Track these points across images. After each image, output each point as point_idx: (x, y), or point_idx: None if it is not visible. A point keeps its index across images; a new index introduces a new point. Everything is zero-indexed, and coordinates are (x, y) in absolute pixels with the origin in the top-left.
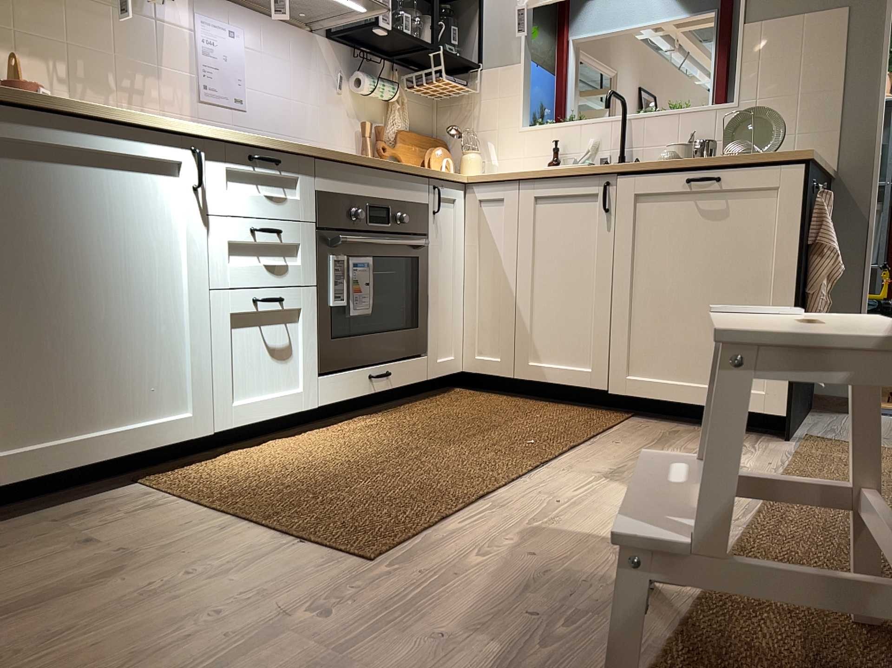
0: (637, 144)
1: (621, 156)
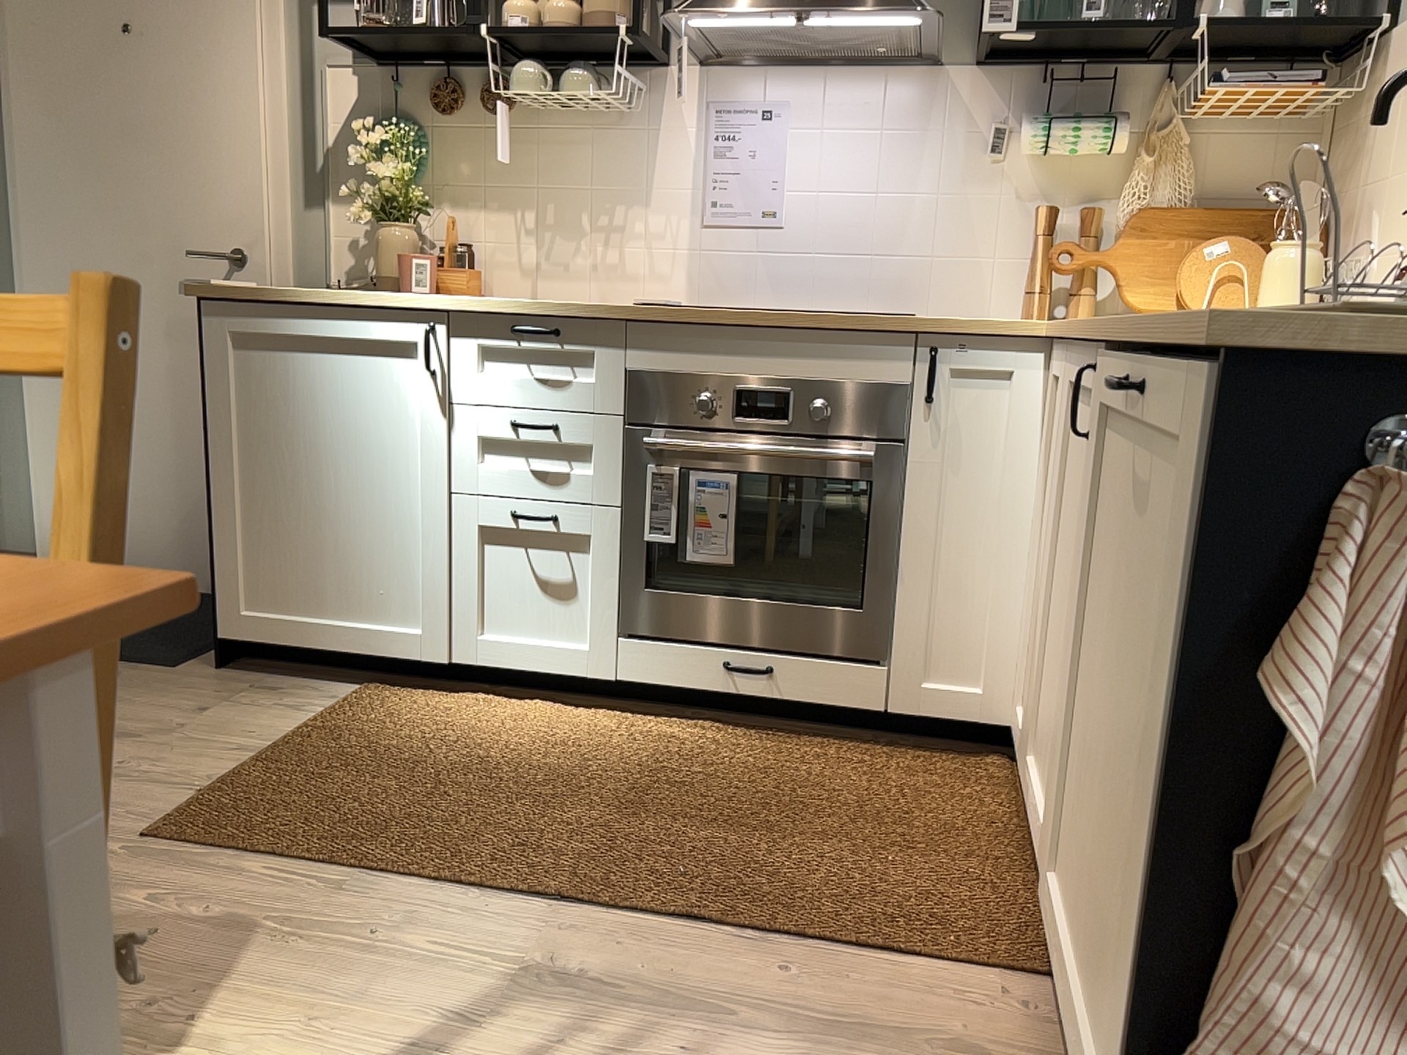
0: None
1: None
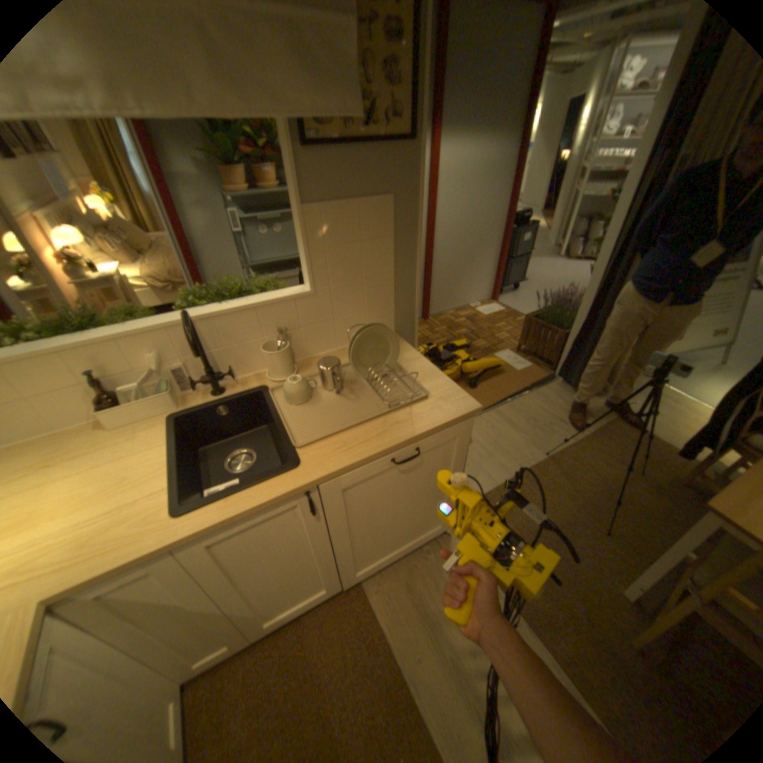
0: (214, 345)
1: (209, 369)
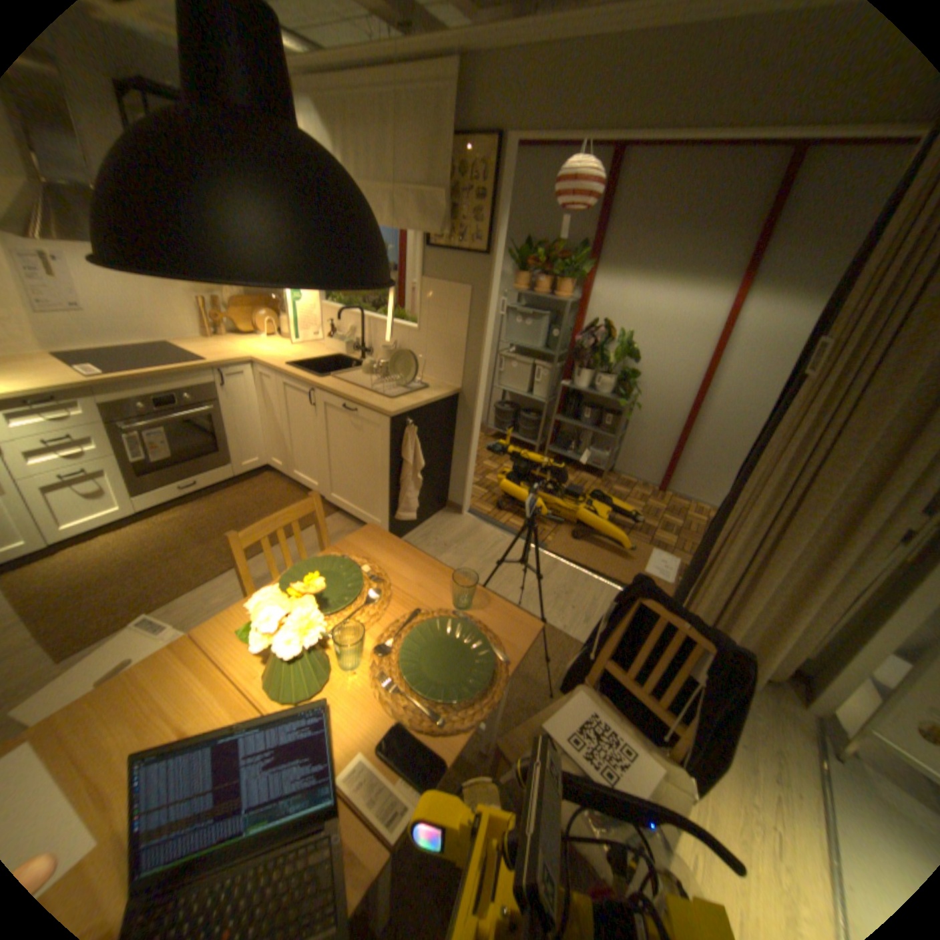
0: (375, 336)
1: (363, 344)
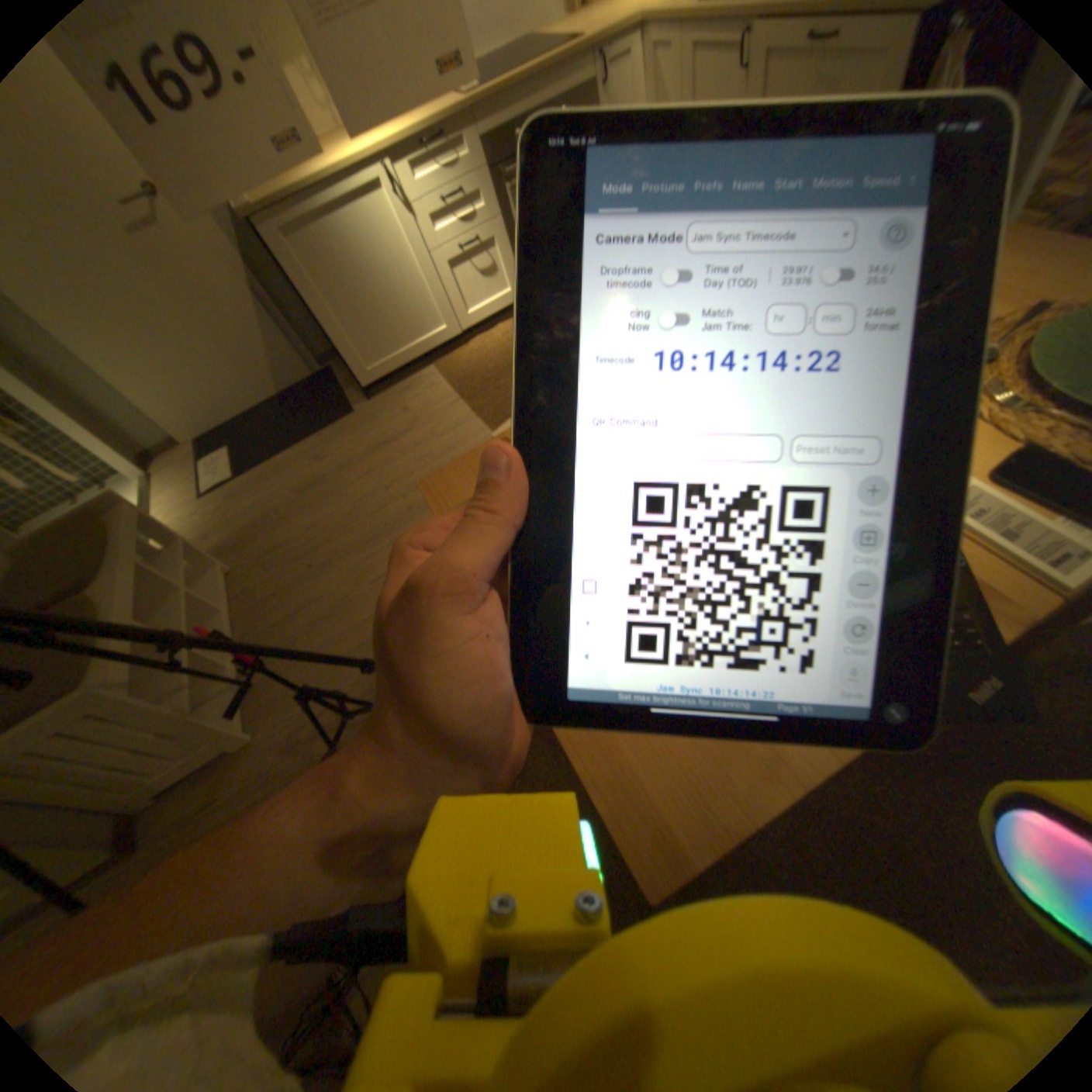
0: None
1: None
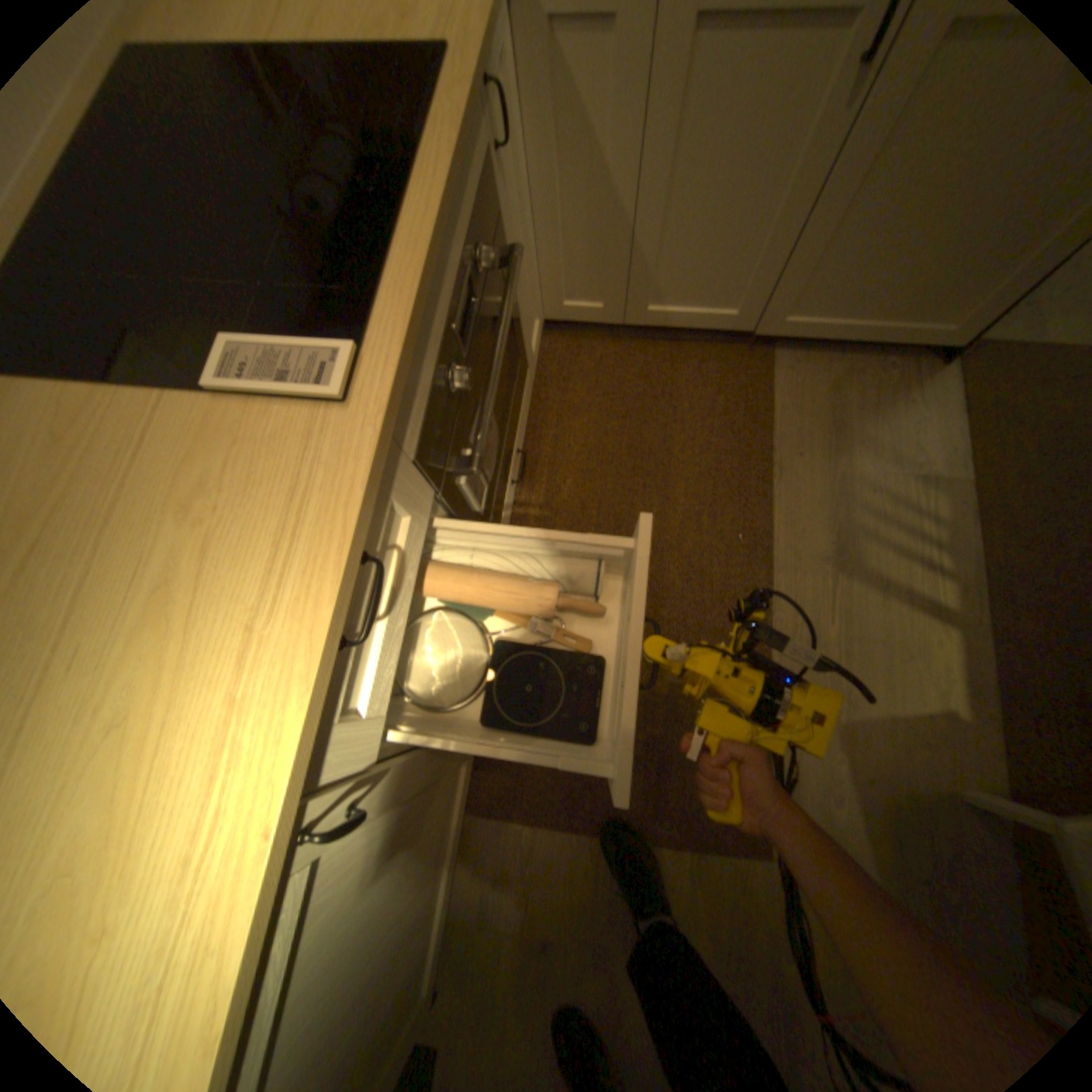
0: None
1: None
